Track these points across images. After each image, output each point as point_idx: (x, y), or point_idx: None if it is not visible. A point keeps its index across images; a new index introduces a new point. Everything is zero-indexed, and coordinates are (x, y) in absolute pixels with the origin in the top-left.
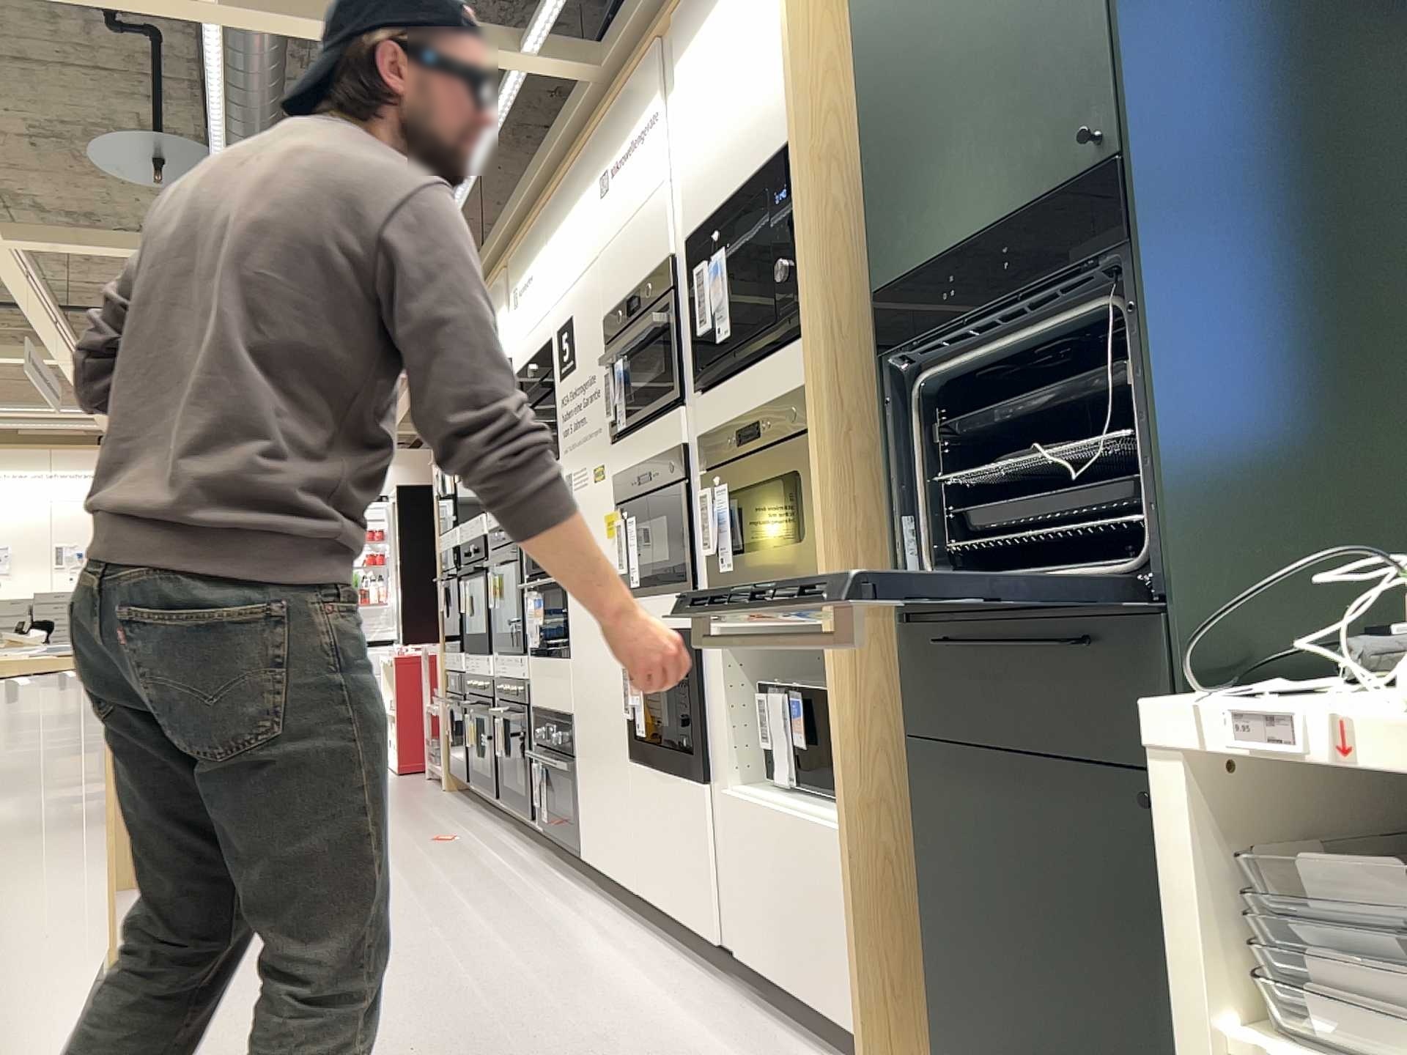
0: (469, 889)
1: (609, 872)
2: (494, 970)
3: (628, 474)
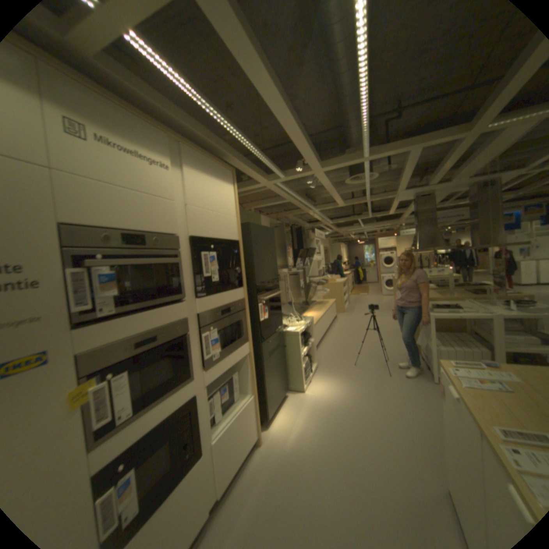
0: None
1: None
2: None
3: (117, 345)
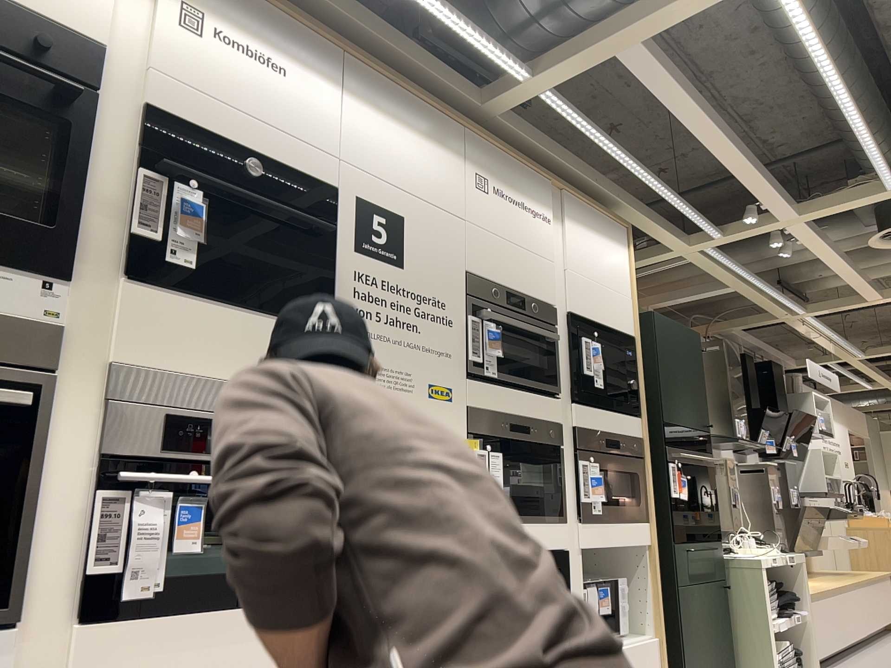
0: None
1: None
2: None
3: (496, 417)
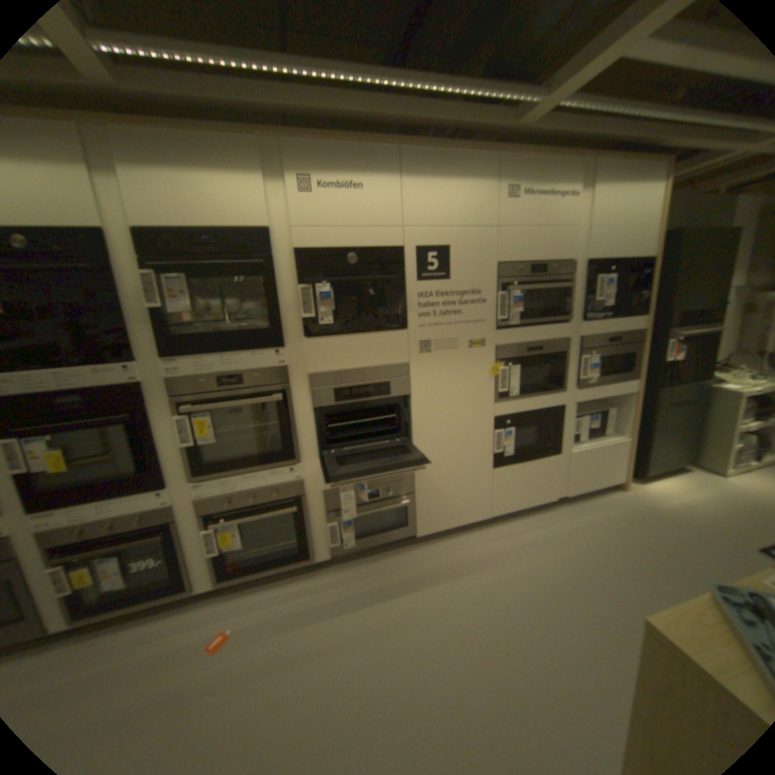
0: (399, 601)
1: (459, 524)
2: (550, 570)
3: (516, 346)
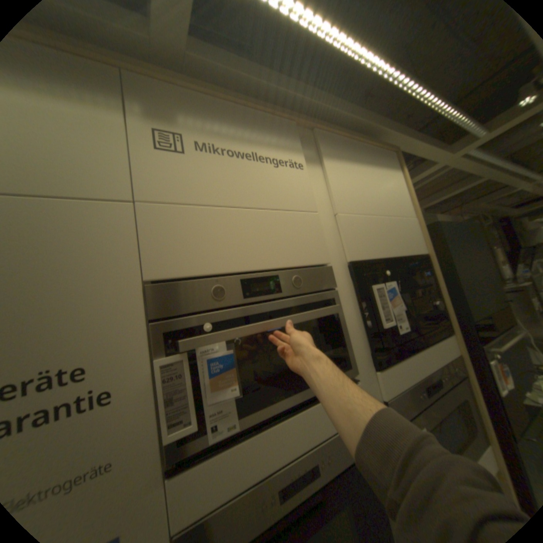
0: None
1: None
2: None
3: (245, 504)
